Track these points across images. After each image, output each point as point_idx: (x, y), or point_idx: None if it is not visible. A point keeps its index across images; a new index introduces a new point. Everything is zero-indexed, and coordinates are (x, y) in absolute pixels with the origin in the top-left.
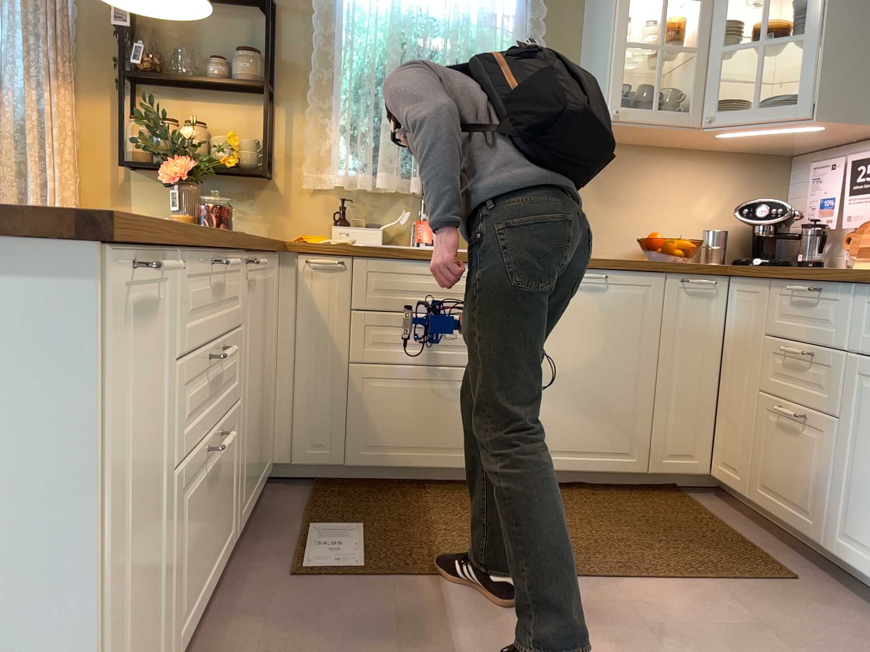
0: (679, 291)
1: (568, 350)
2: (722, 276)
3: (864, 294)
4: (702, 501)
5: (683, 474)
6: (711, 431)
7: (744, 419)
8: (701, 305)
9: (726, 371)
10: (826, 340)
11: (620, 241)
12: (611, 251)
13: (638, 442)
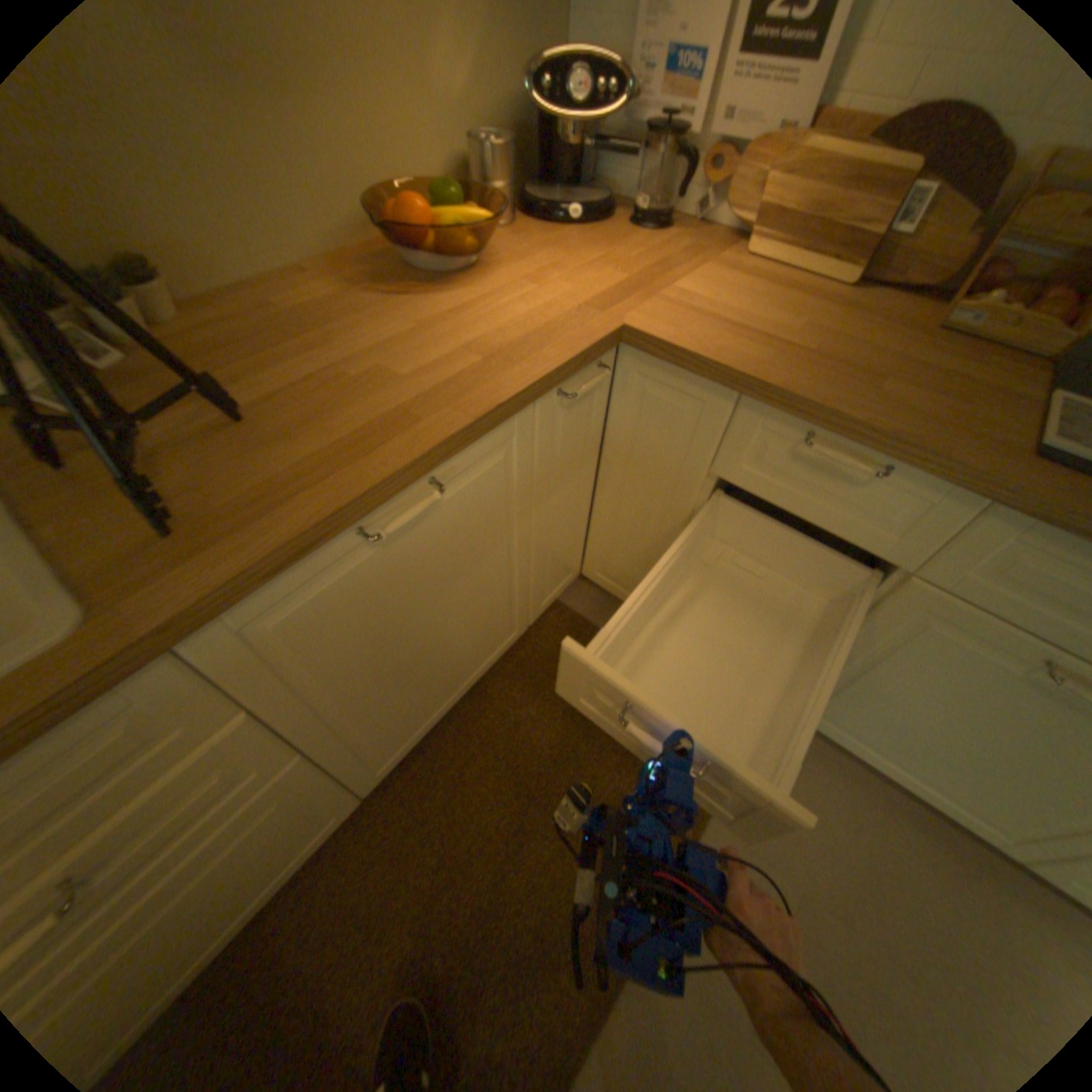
0: (553, 412)
1: (402, 634)
2: (612, 350)
3: (1016, 519)
4: (578, 605)
5: (557, 596)
6: (582, 542)
7: (644, 548)
8: (580, 413)
9: (605, 482)
10: (866, 540)
11: (310, 205)
12: (300, 239)
13: (516, 618)
